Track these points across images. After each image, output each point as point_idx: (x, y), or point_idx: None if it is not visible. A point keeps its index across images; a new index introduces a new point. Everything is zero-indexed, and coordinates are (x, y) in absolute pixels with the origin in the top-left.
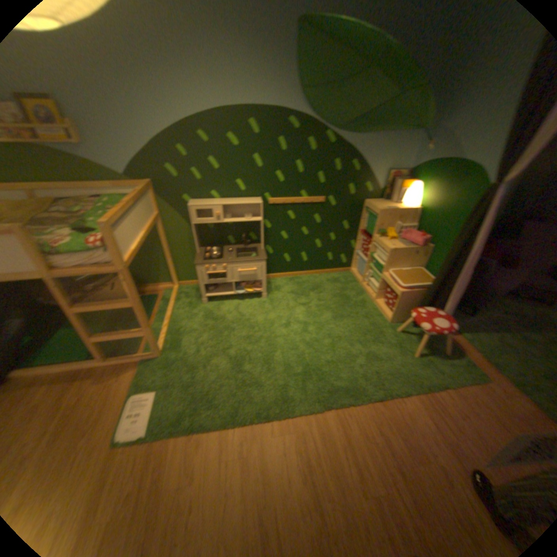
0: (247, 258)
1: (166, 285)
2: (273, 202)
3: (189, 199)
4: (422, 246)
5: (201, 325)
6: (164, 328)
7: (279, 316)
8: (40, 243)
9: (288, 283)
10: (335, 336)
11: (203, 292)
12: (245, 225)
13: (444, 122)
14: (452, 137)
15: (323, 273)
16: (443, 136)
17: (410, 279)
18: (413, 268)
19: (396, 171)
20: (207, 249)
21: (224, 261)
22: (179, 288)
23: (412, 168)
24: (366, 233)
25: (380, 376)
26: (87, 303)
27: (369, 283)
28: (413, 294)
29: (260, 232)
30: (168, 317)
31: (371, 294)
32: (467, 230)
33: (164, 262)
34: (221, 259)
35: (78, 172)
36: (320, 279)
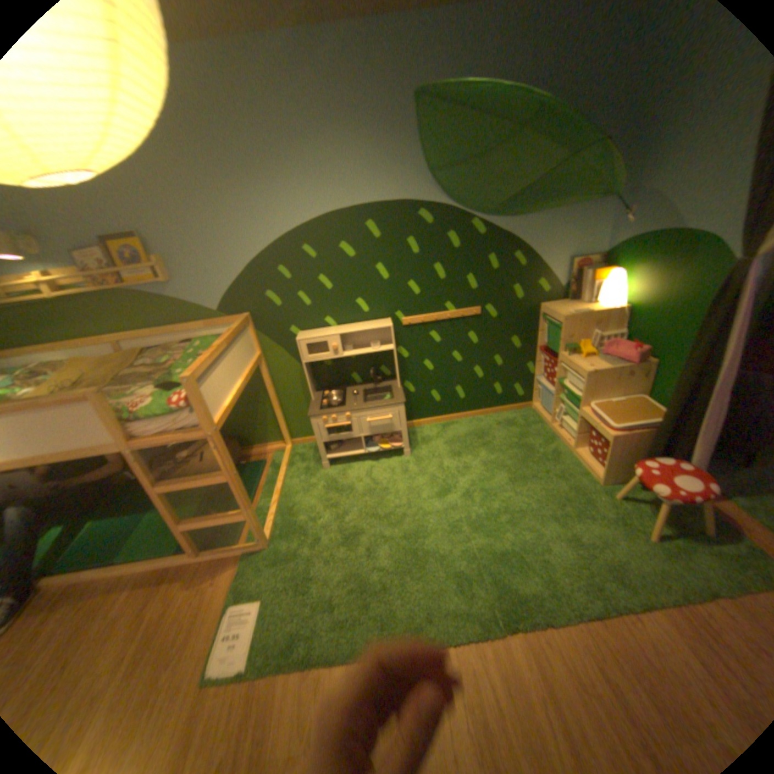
0: (377, 401)
1: (275, 446)
2: (406, 323)
3: (297, 332)
4: (639, 362)
5: (320, 501)
6: (271, 508)
7: (429, 482)
8: (114, 411)
9: (440, 432)
10: (515, 510)
11: (321, 454)
12: (372, 357)
13: (645, 181)
14: (660, 200)
15: (490, 413)
16: (646, 200)
17: (626, 415)
18: (629, 397)
19: (581, 258)
20: (323, 394)
21: (346, 409)
22: (291, 449)
23: (606, 251)
24: (548, 350)
25: (594, 575)
26: (170, 481)
27: (562, 423)
28: (633, 439)
29: (392, 364)
30: (276, 491)
31: (567, 440)
32: (708, 332)
33: (270, 417)
34: (341, 407)
35: (163, 316)
36: (486, 423)
